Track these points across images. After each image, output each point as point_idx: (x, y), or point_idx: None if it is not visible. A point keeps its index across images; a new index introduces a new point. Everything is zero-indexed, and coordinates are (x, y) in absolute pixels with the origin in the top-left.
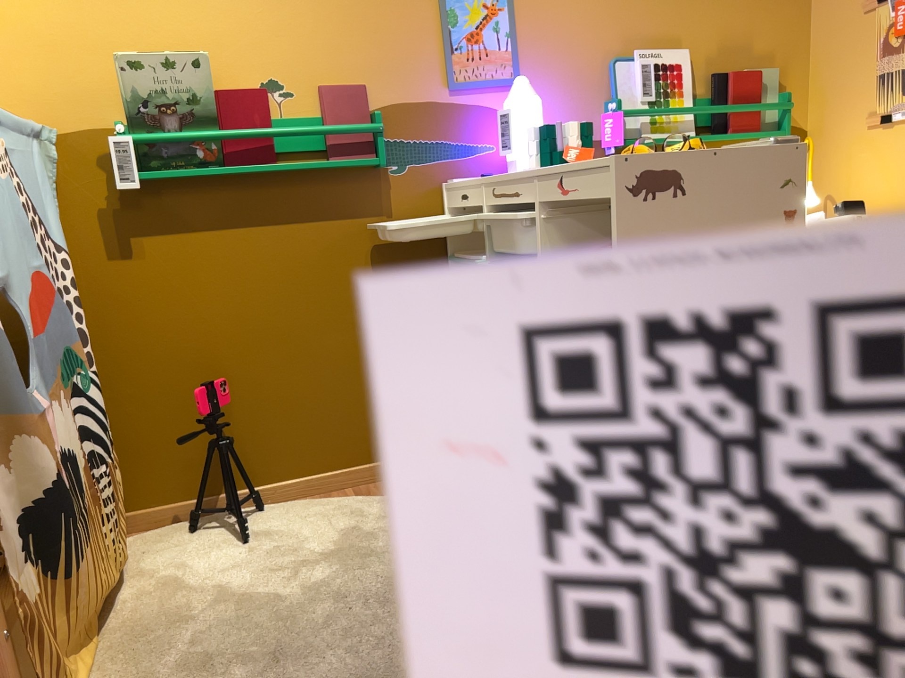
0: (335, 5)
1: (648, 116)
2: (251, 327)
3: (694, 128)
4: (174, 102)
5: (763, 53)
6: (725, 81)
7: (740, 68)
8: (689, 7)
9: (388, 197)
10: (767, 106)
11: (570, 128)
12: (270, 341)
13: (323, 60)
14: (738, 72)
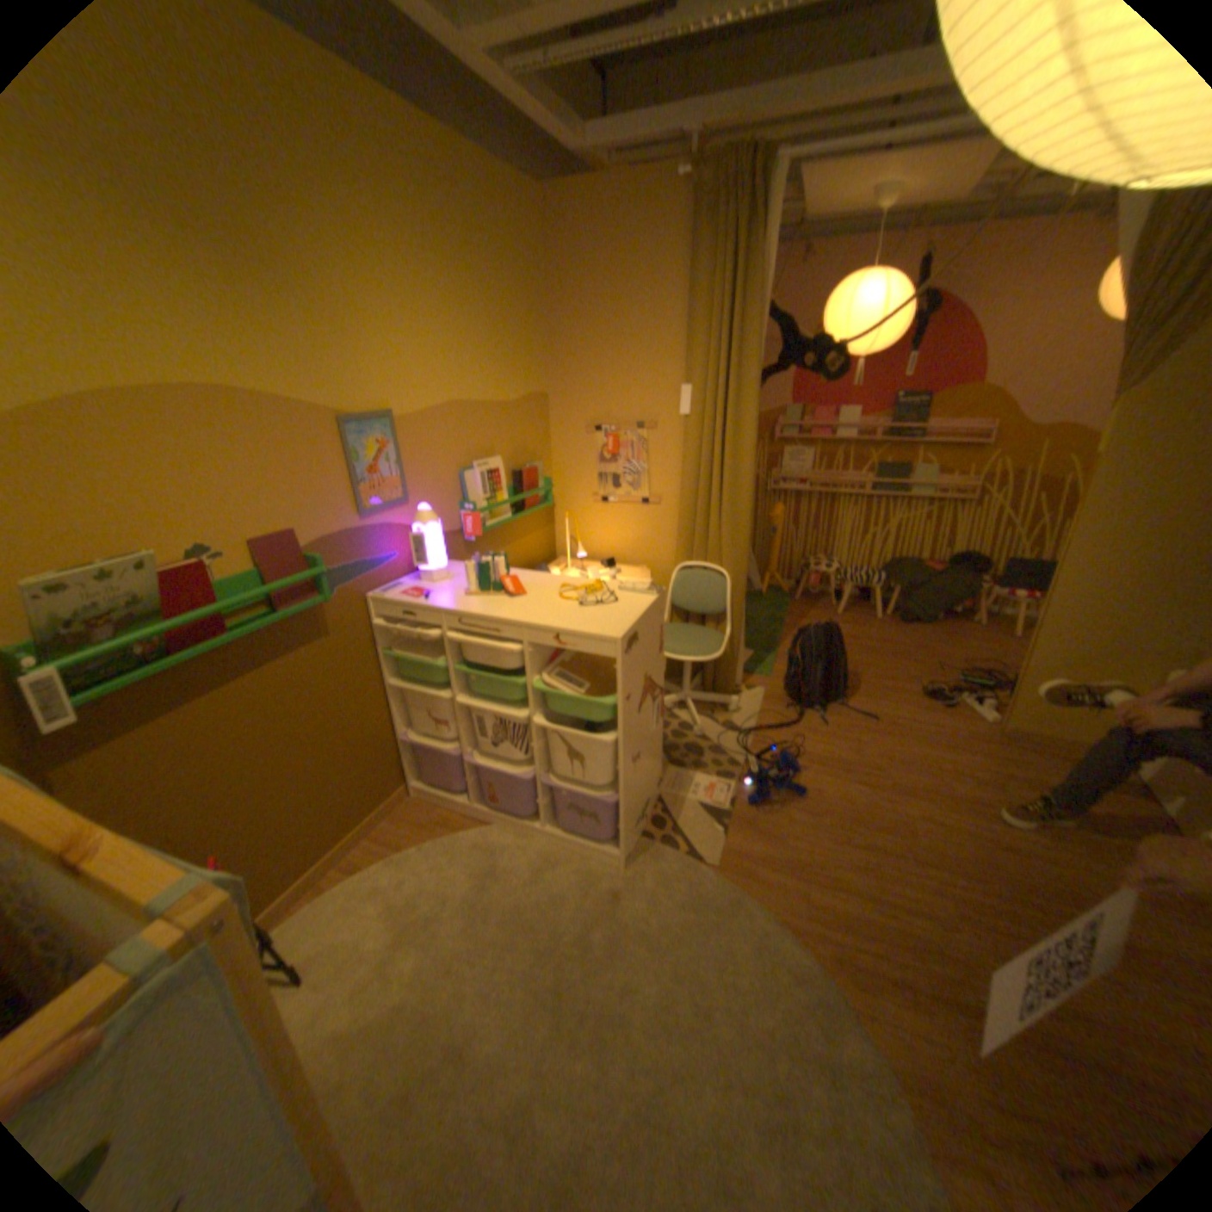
0: (251, 458)
1: (488, 510)
2: (218, 794)
3: (511, 512)
4: (109, 613)
5: (532, 451)
6: (521, 477)
7: (523, 463)
8: (496, 426)
9: (324, 623)
10: (543, 491)
11: (501, 564)
12: (240, 796)
13: (248, 515)
14: (528, 470)
